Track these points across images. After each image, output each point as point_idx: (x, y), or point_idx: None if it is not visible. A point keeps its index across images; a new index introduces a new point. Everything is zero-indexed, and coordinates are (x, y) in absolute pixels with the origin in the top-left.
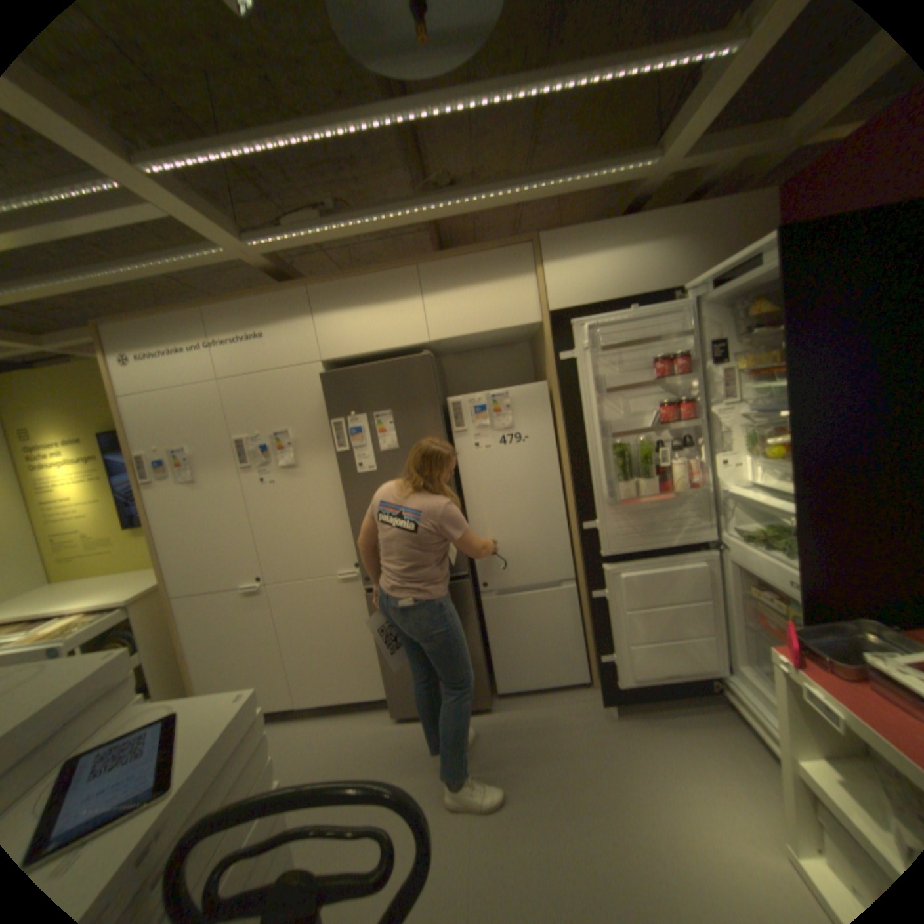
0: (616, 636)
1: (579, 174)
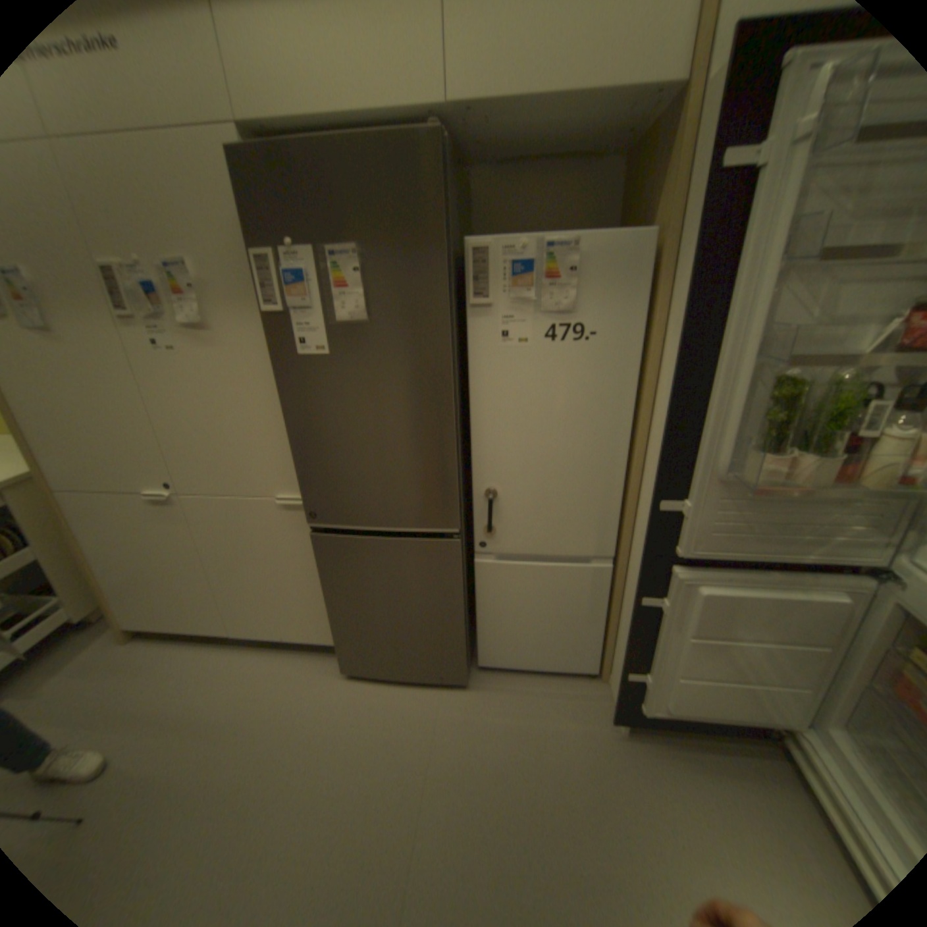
0: (661, 659)
1: None
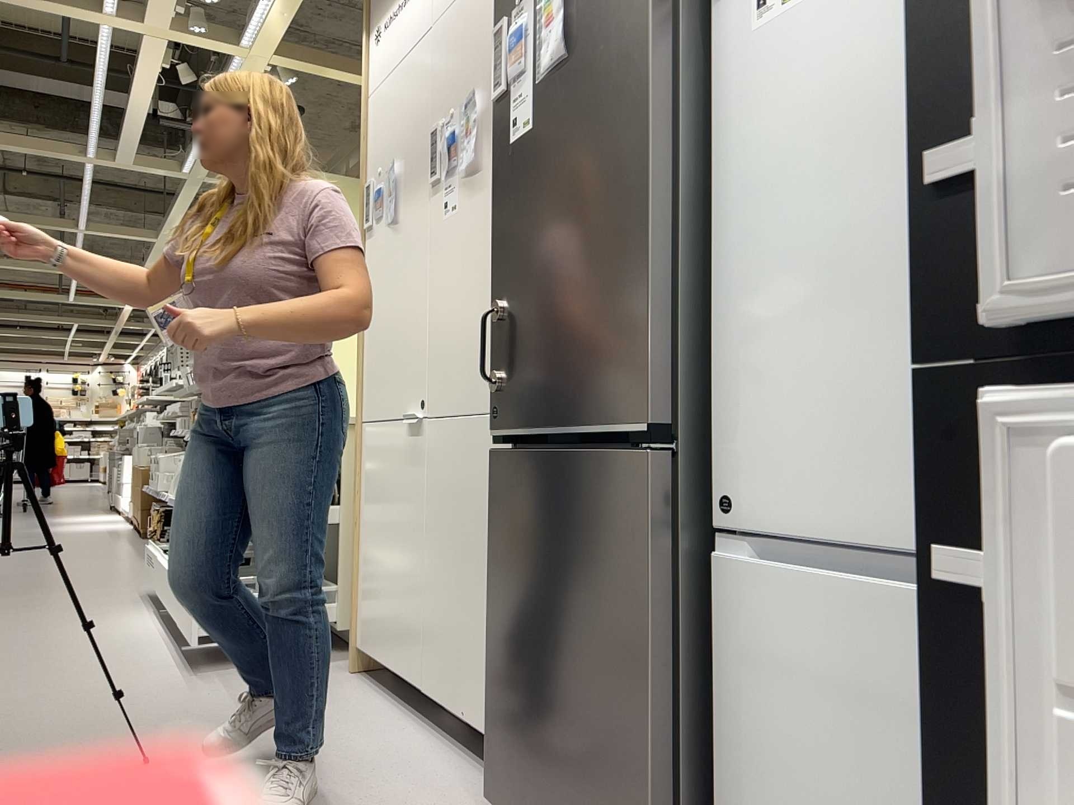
0: None
1: None
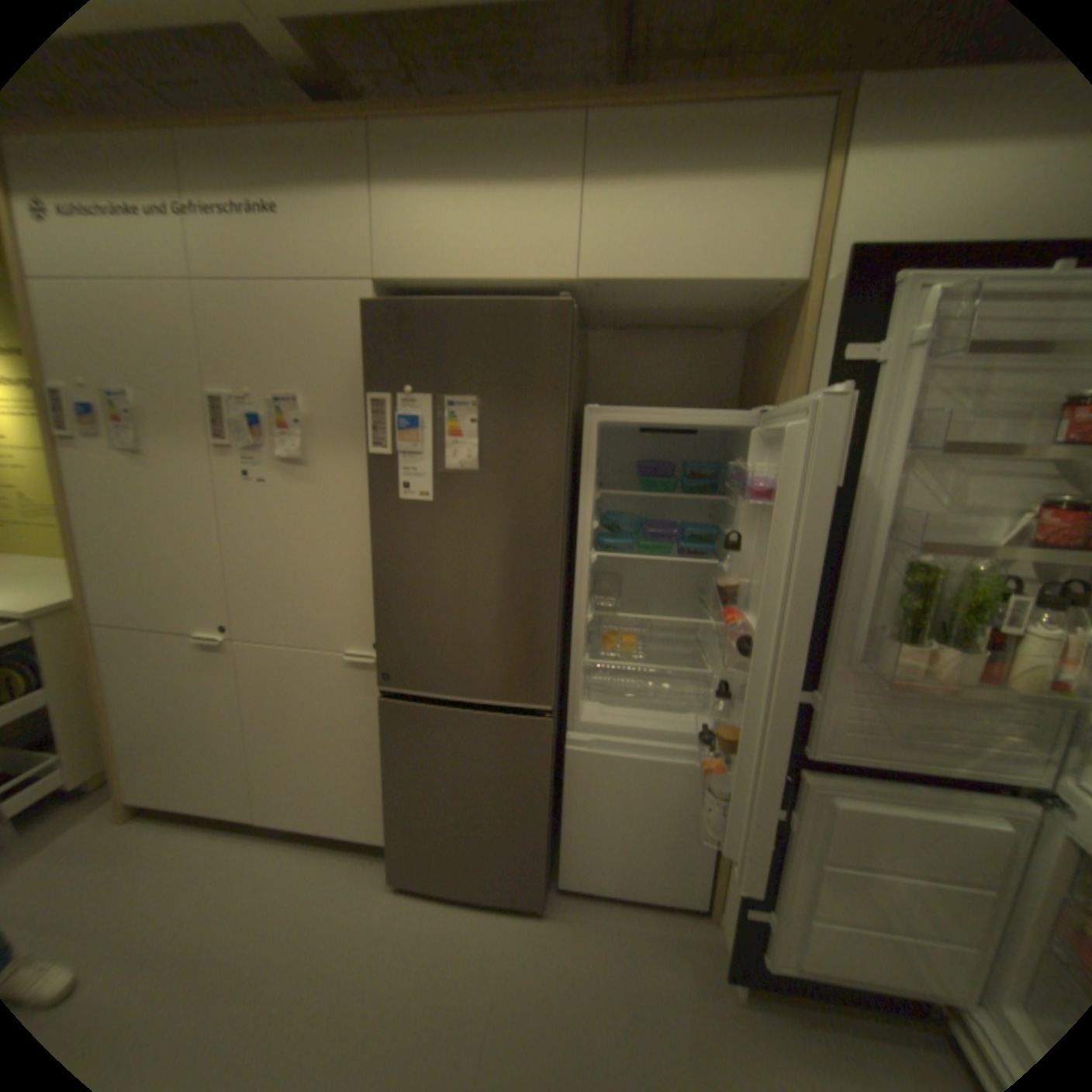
0: (789, 891)
1: None
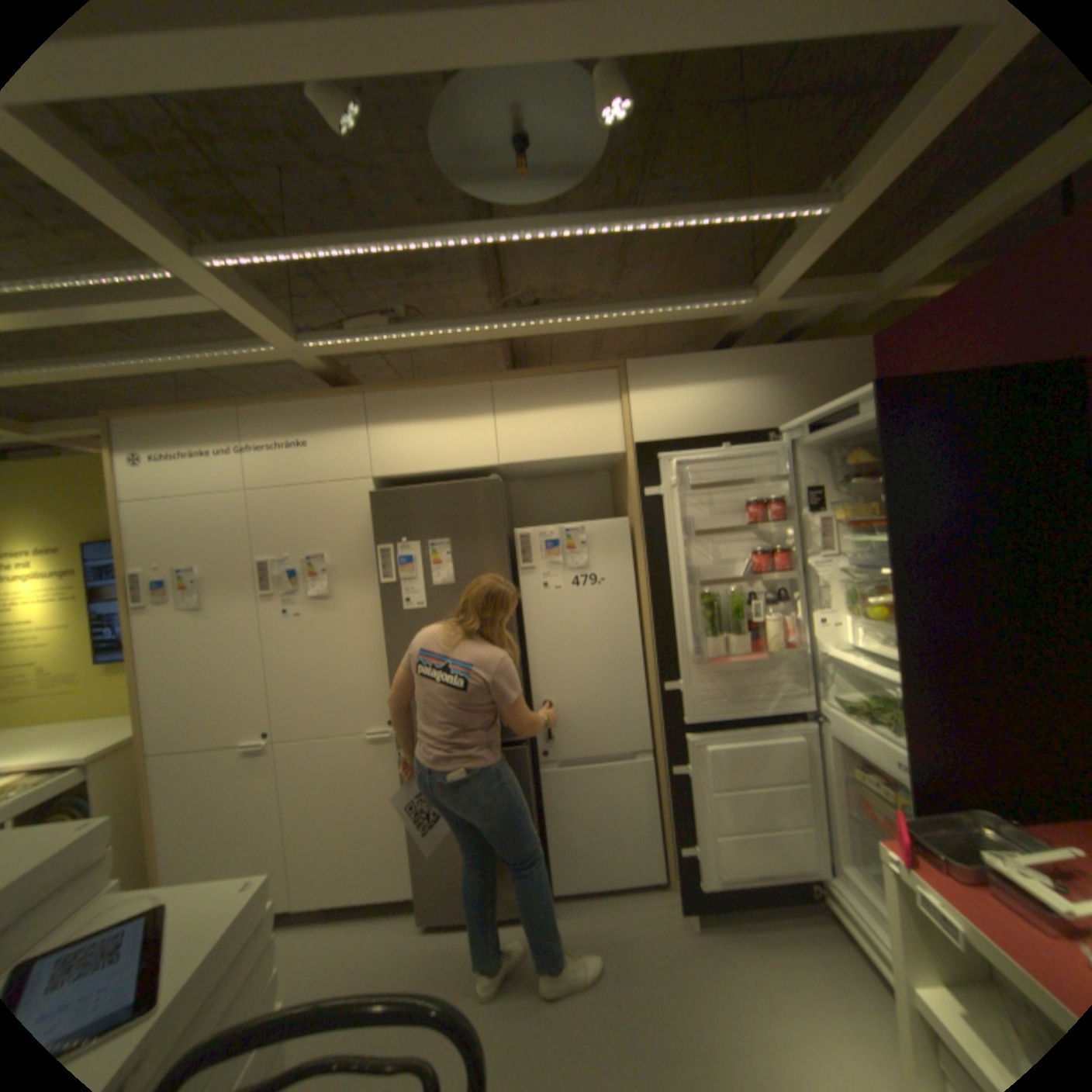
0: (700, 823)
1: (671, 307)
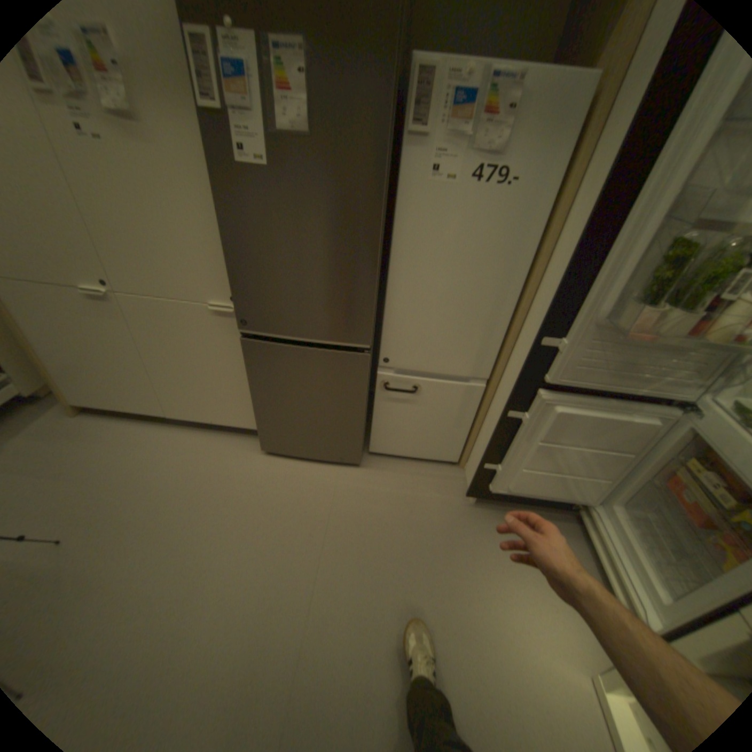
0: (513, 455)
1: None
